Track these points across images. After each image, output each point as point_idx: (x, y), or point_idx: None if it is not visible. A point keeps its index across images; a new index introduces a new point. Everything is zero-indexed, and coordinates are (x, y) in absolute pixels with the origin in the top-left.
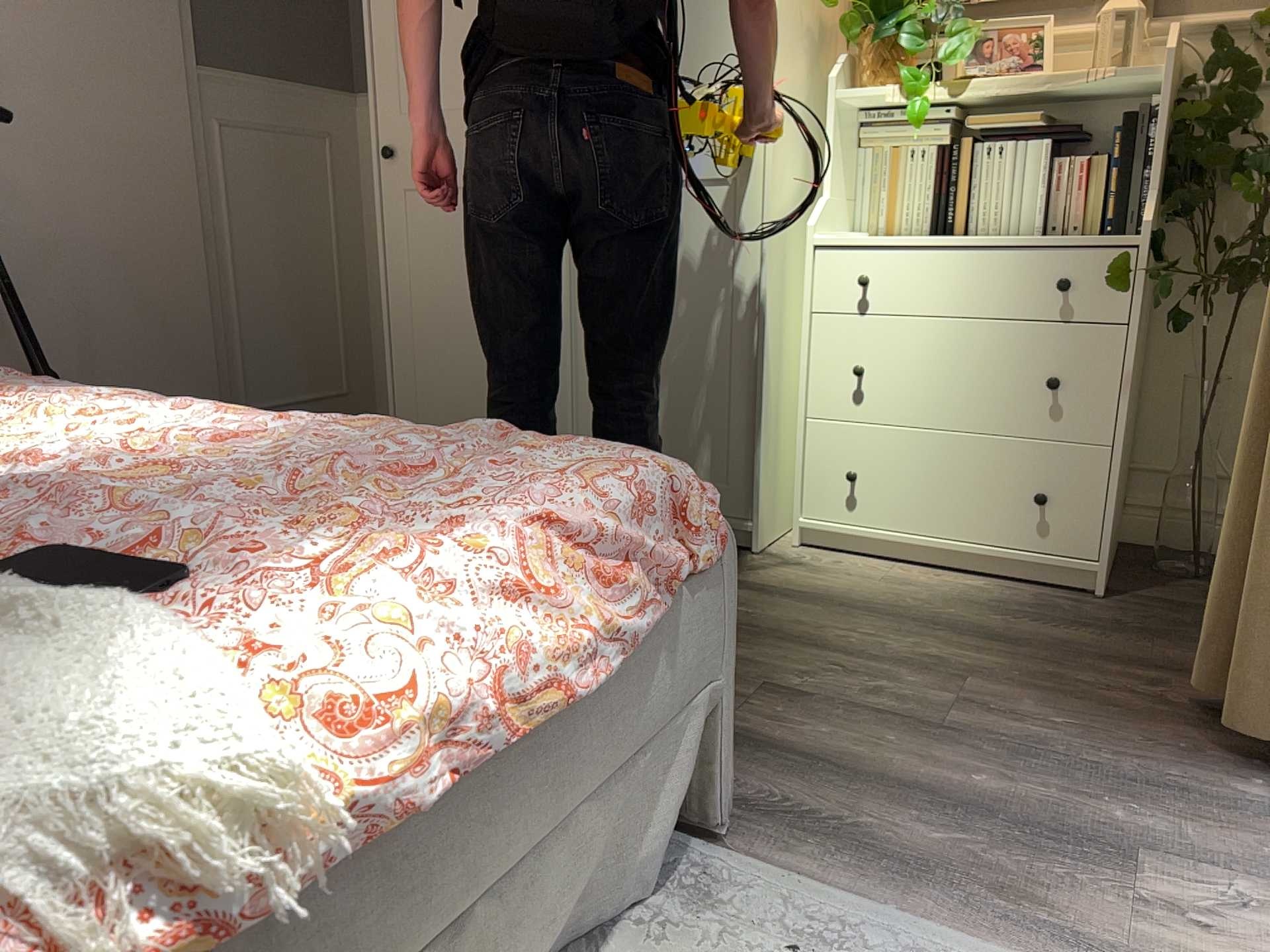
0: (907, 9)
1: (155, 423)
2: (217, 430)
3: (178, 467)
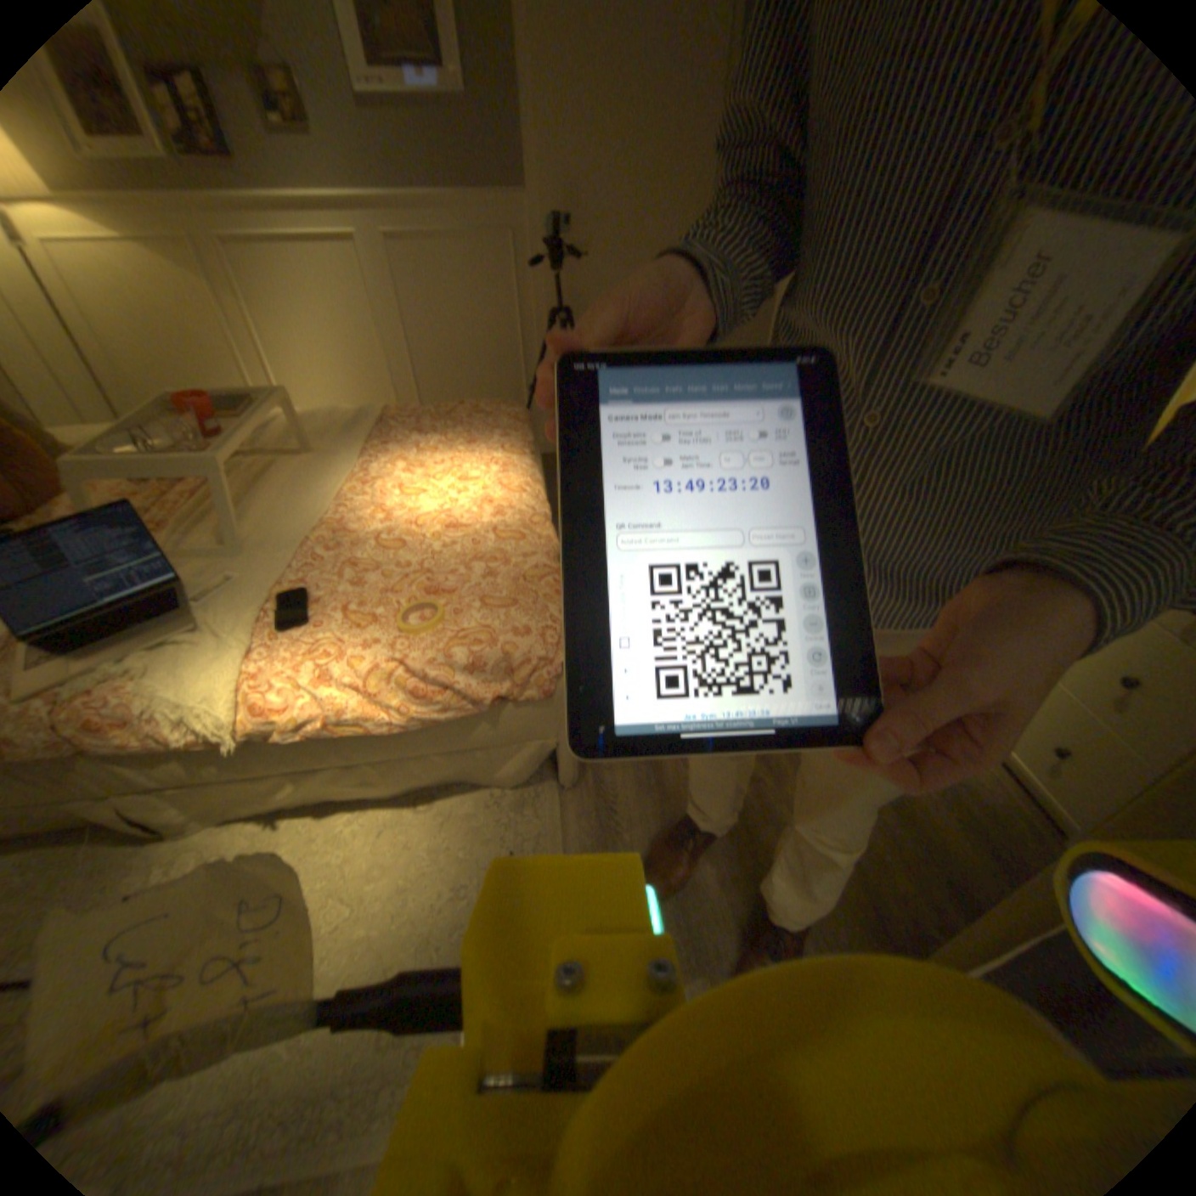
0: None
1: (474, 492)
2: (486, 505)
3: (420, 538)
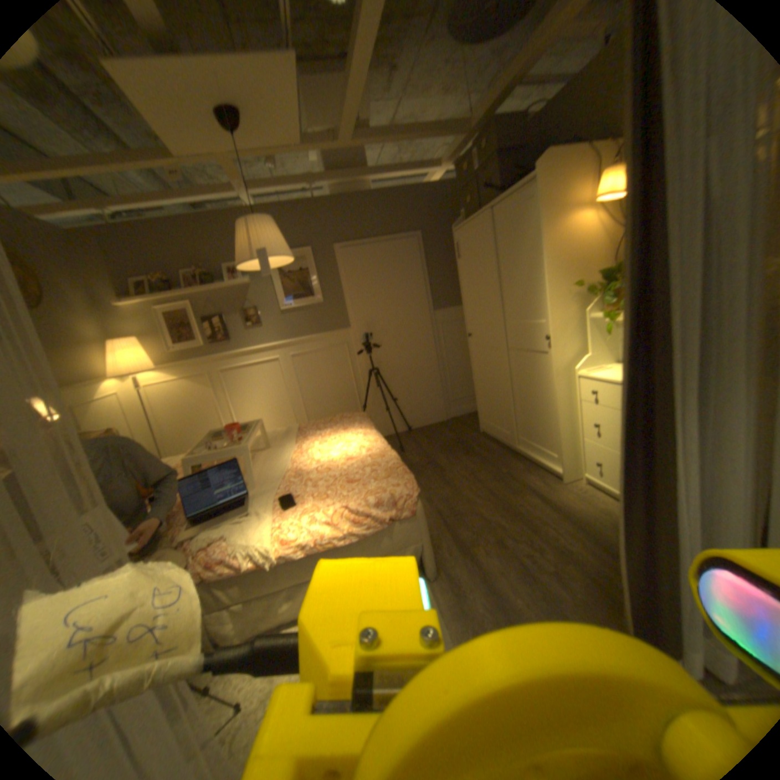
0: (620, 278)
1: (354, 445)
2: (361, 448)
3: (335, 465)
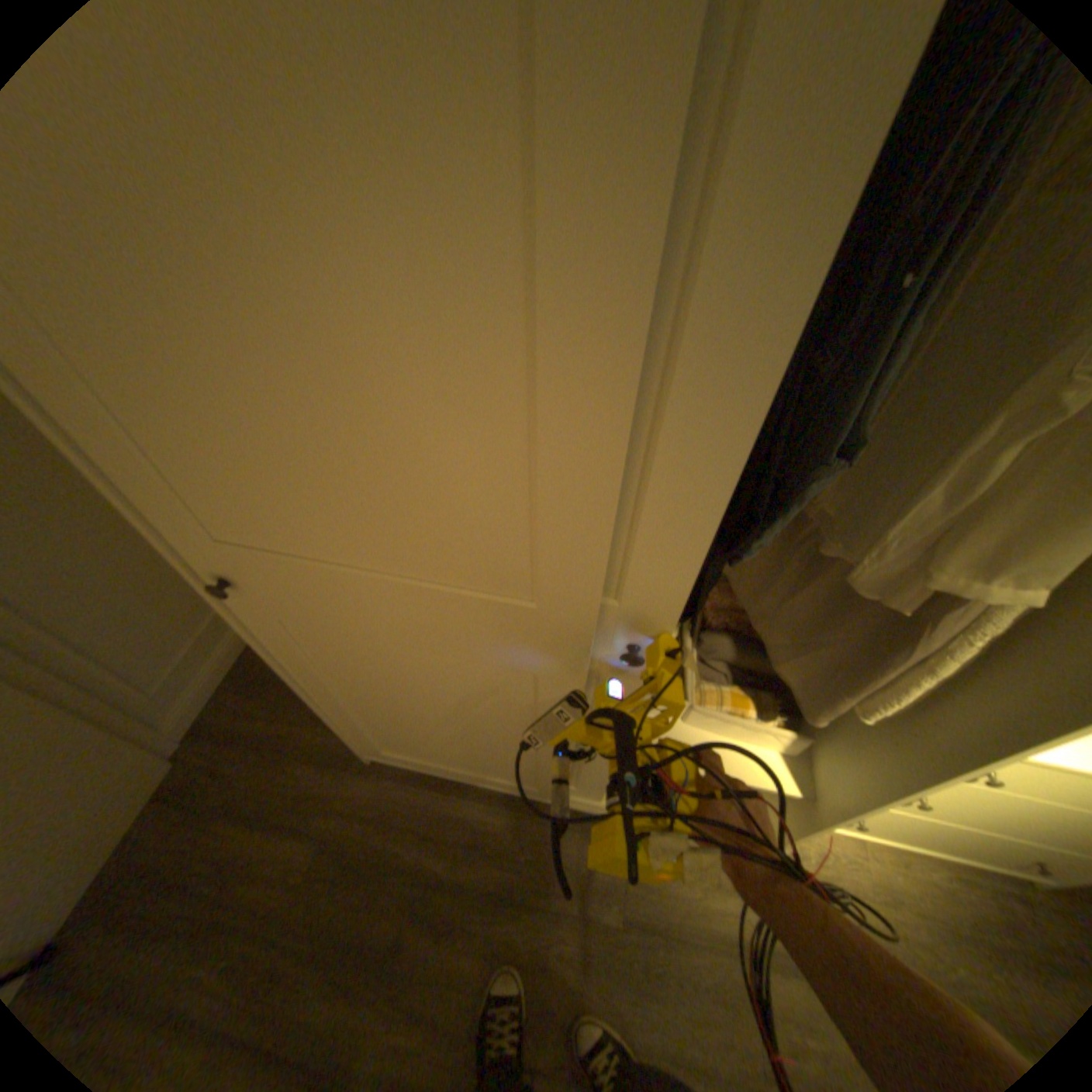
0: None
1: None
2: None
3: None
